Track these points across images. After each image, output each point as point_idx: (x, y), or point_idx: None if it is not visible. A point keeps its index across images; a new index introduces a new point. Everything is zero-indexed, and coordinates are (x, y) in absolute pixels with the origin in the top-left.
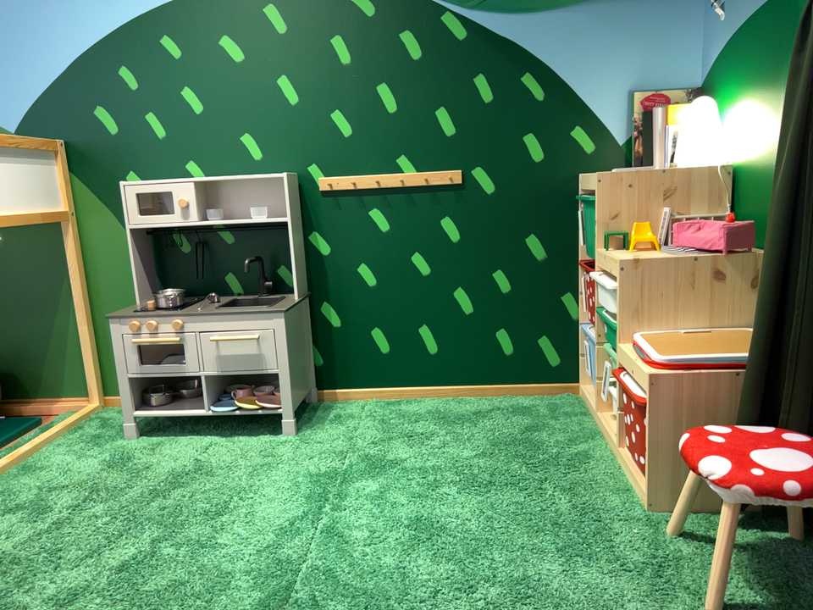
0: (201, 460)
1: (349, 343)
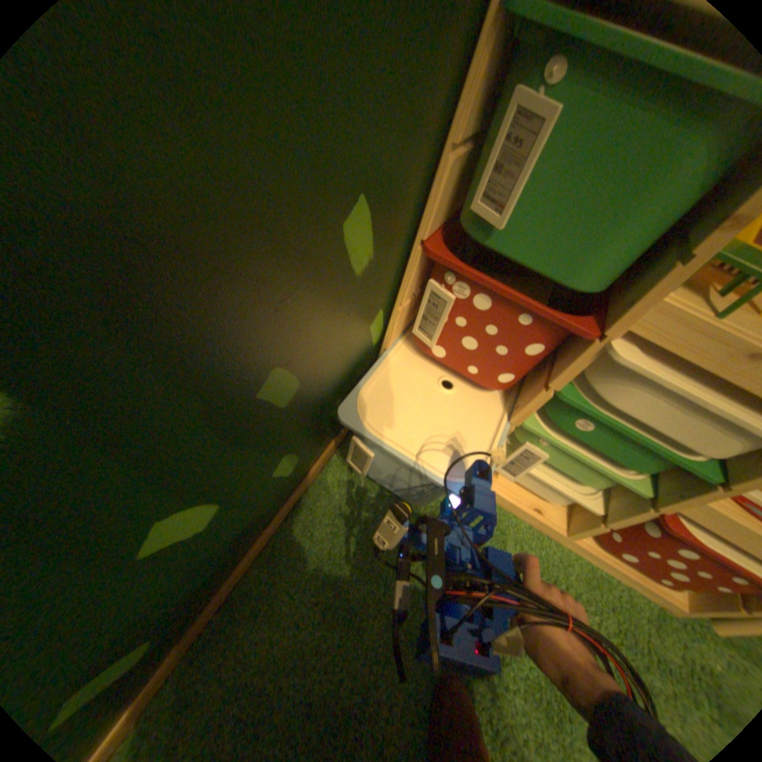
0: None
1: None
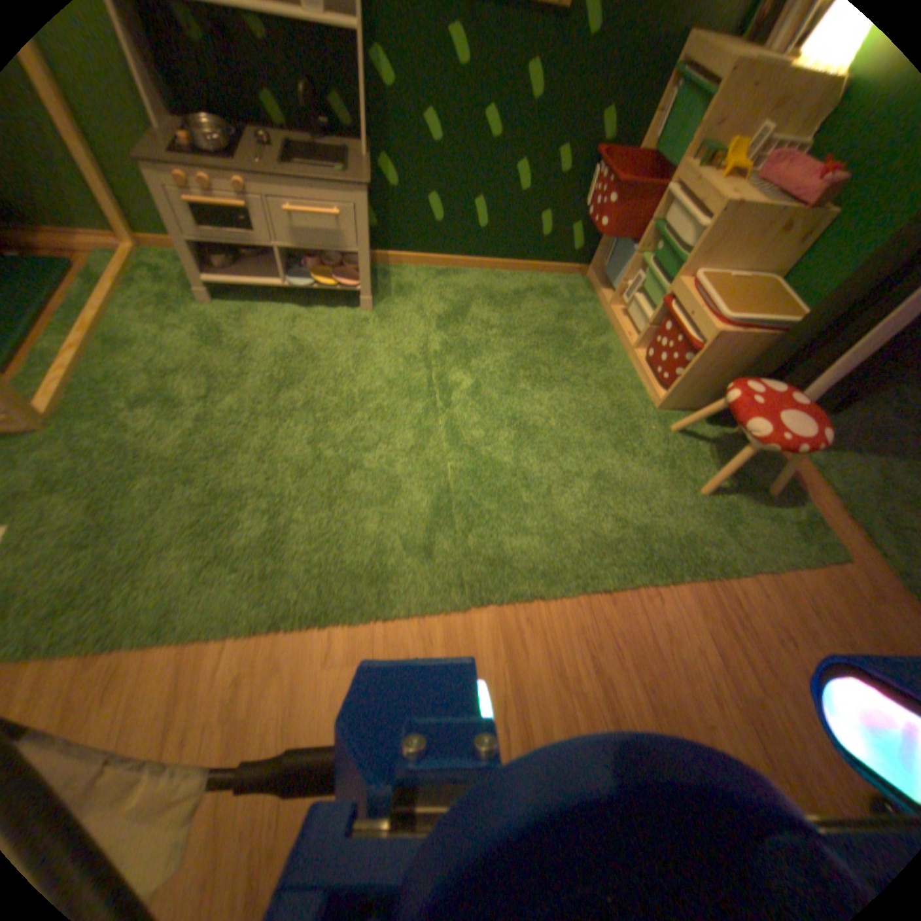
0: (294, 333)
1: (404, 203)
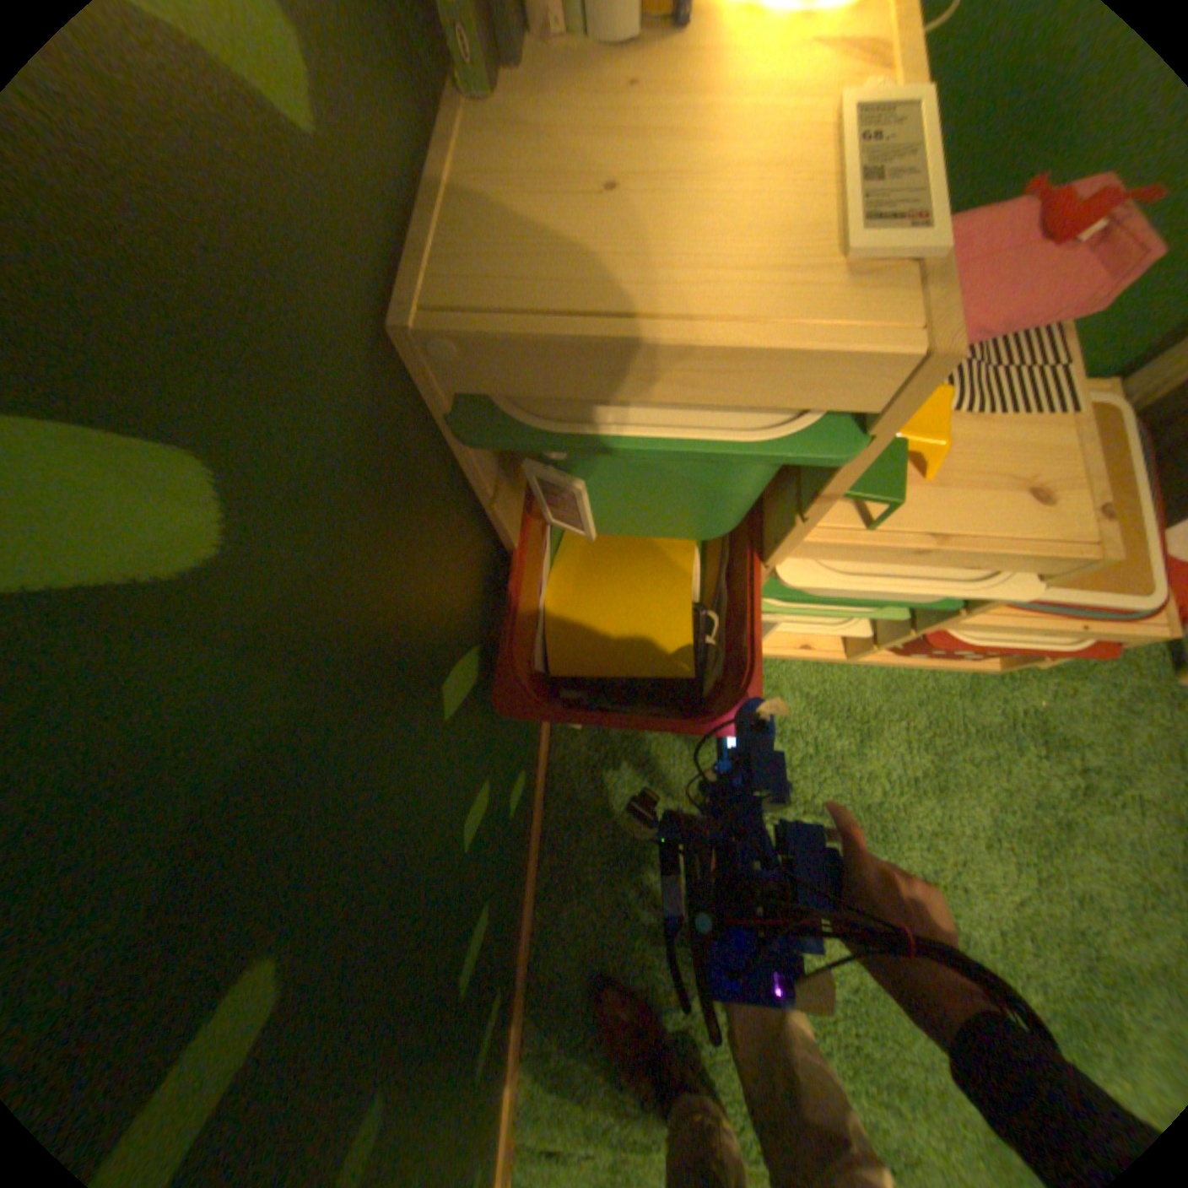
0: None
1: None
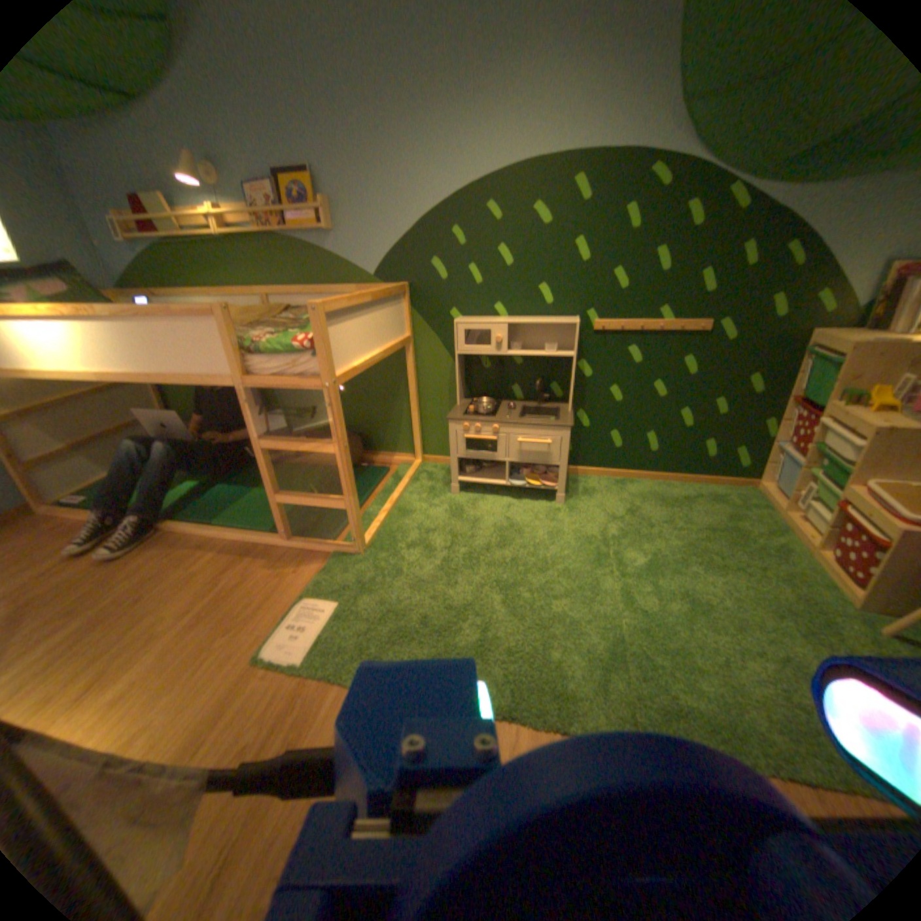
0: (506, 514)
1: (591, 436)
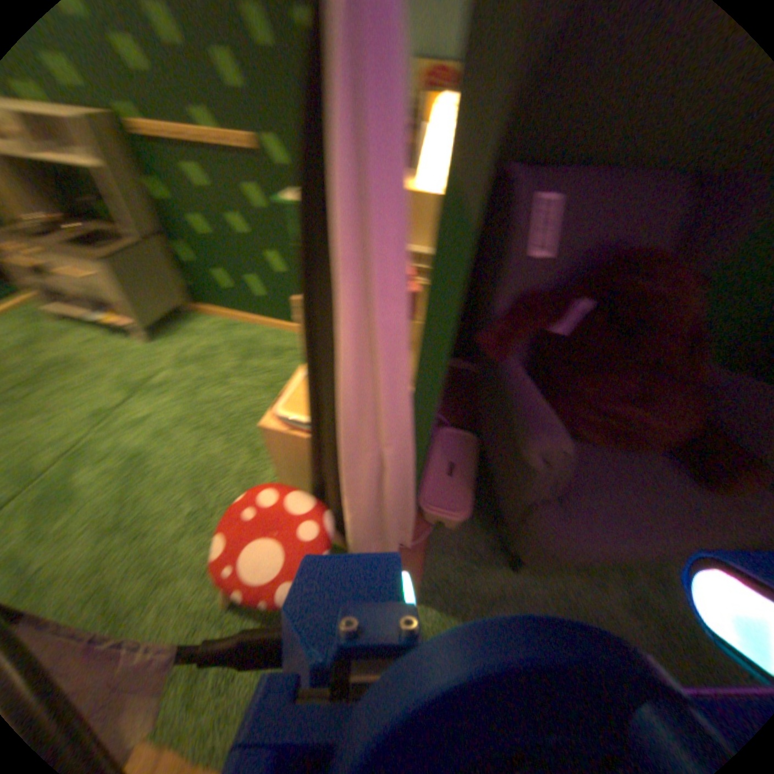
0: (71, 353)
1: (197, 274)
